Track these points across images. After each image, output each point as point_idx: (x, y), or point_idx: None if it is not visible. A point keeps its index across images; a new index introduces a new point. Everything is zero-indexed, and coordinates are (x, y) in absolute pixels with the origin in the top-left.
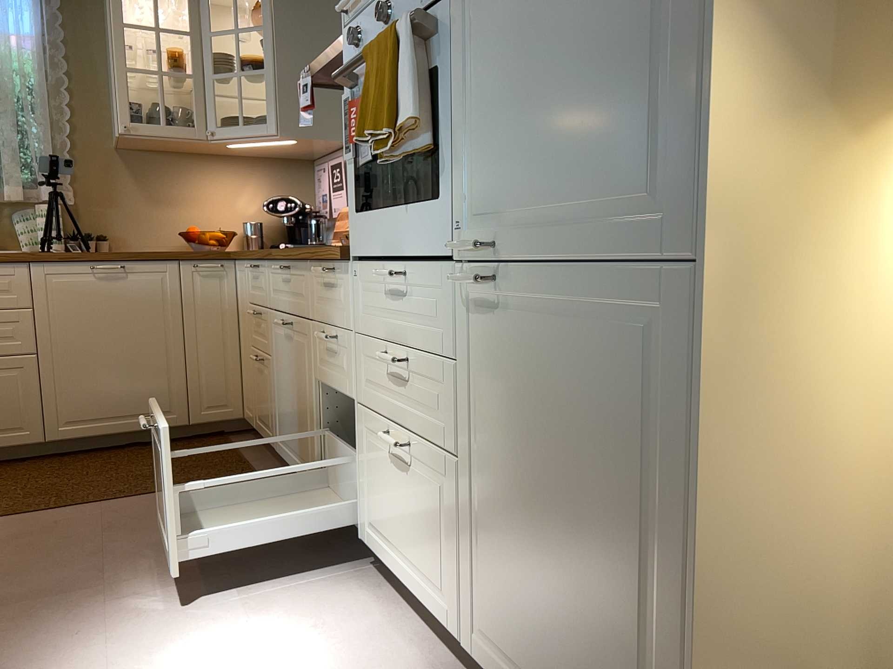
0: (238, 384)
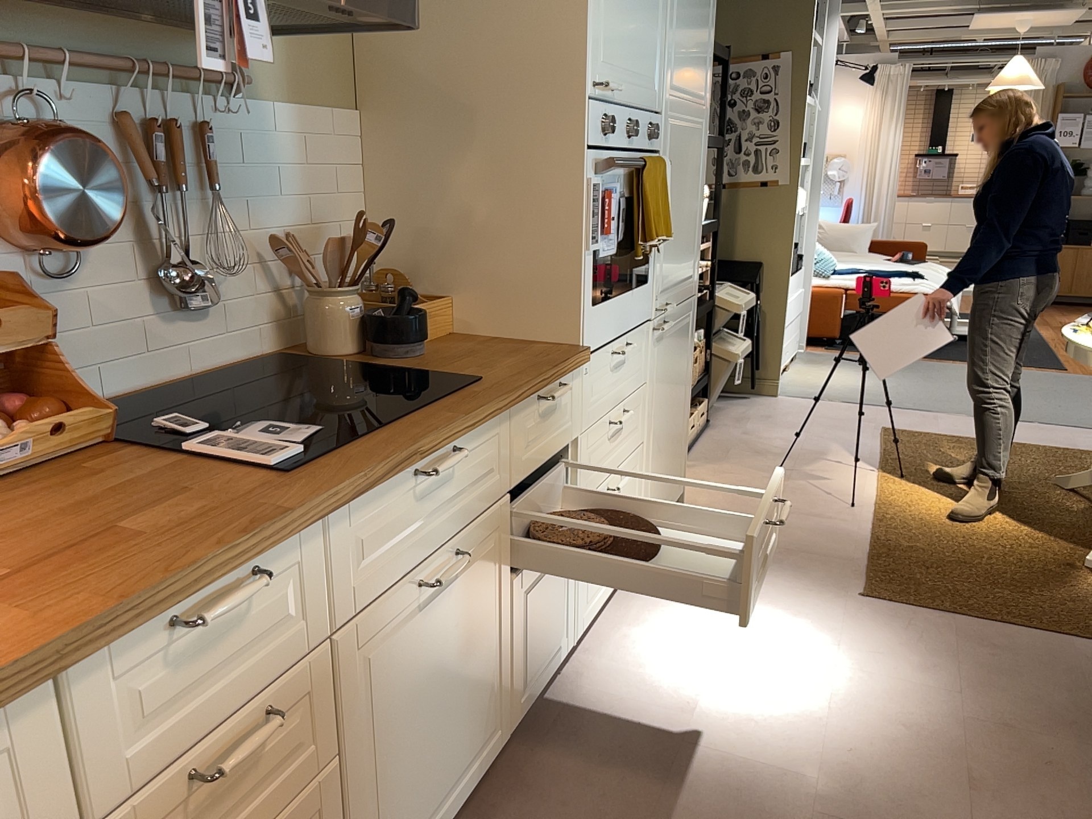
0: None
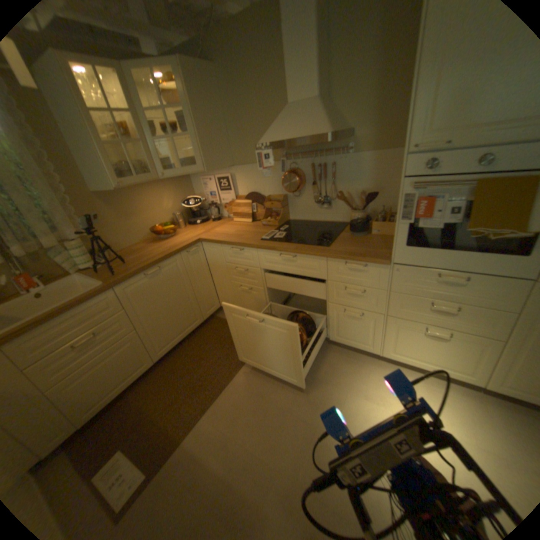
0: (215, 295)
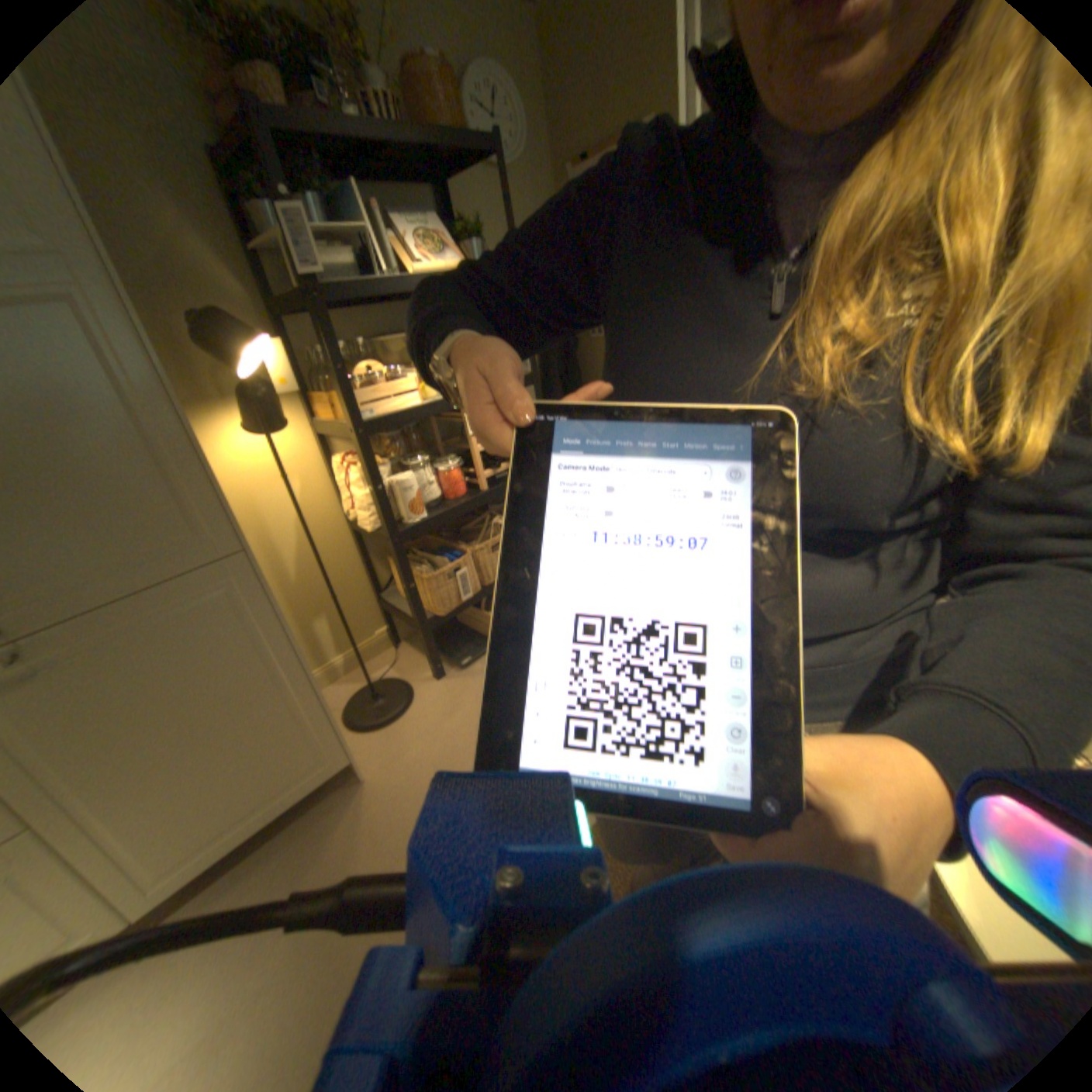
0: None
